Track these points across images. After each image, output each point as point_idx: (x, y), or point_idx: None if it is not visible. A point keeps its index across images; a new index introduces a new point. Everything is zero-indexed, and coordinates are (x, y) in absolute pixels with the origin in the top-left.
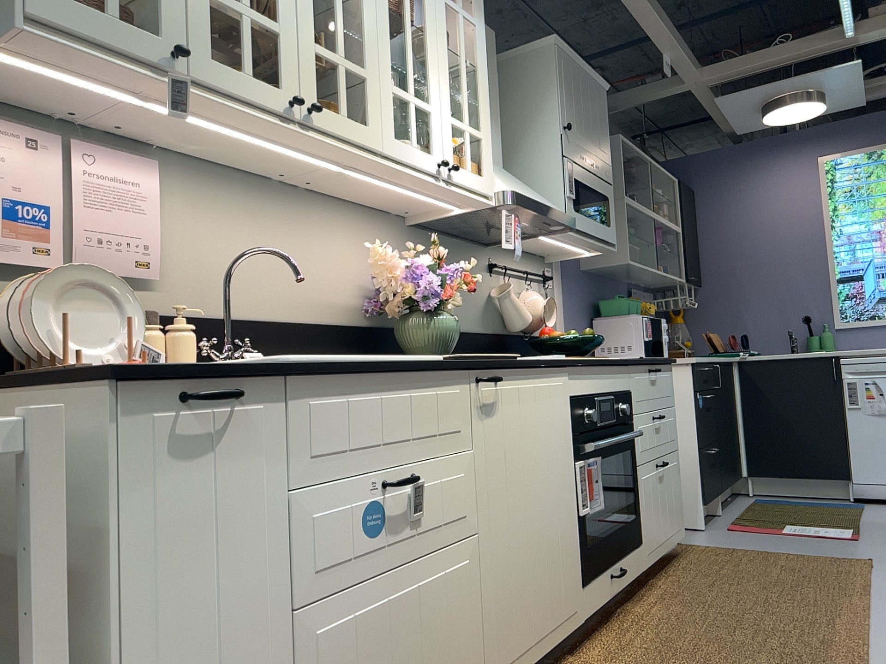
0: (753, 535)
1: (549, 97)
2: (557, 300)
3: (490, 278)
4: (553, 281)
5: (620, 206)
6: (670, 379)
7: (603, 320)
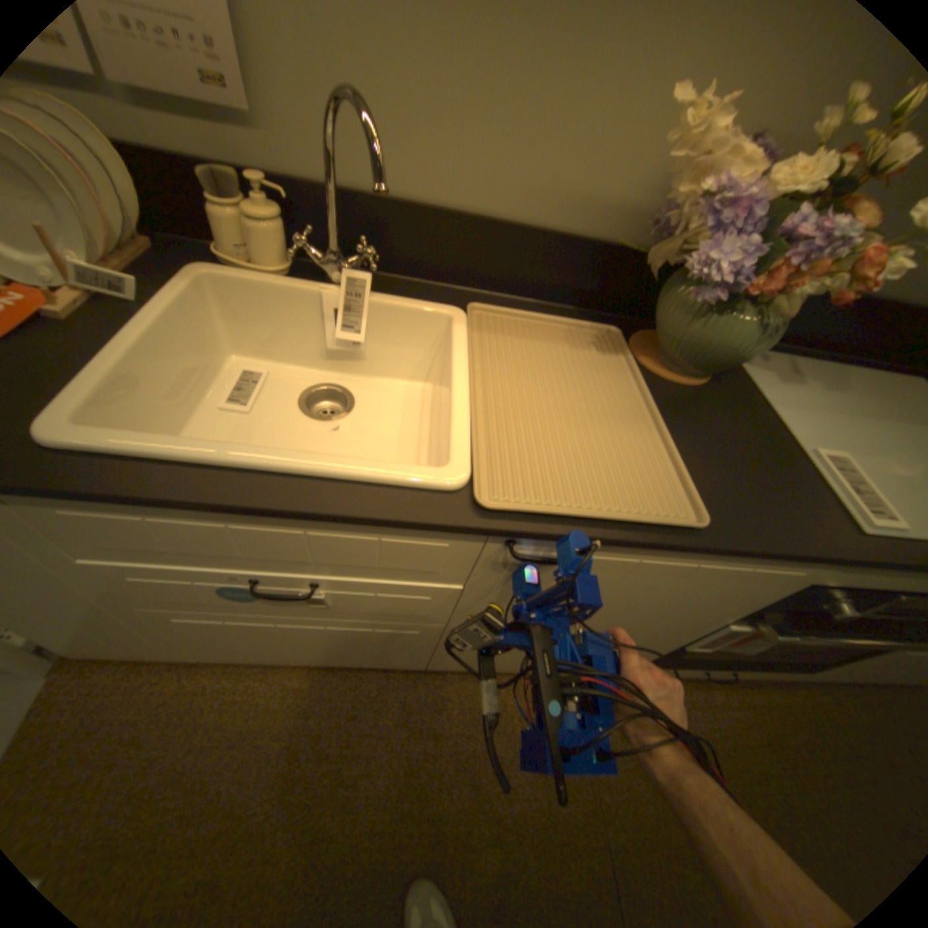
0: None
1: None
2: None
3: None
4: None
5: None
6: None
7: None
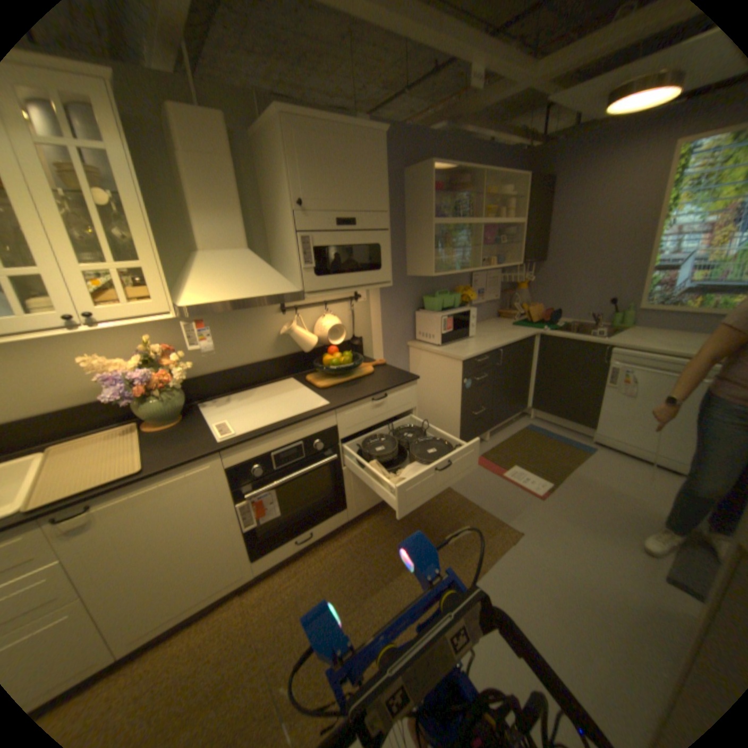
0: (481, 475)
1: (282, 172)
2: (369, 309)
3: (280, 318)
4: (365, 297)
5: (436, 225)
6: (408, 393)
7: (421, 313)
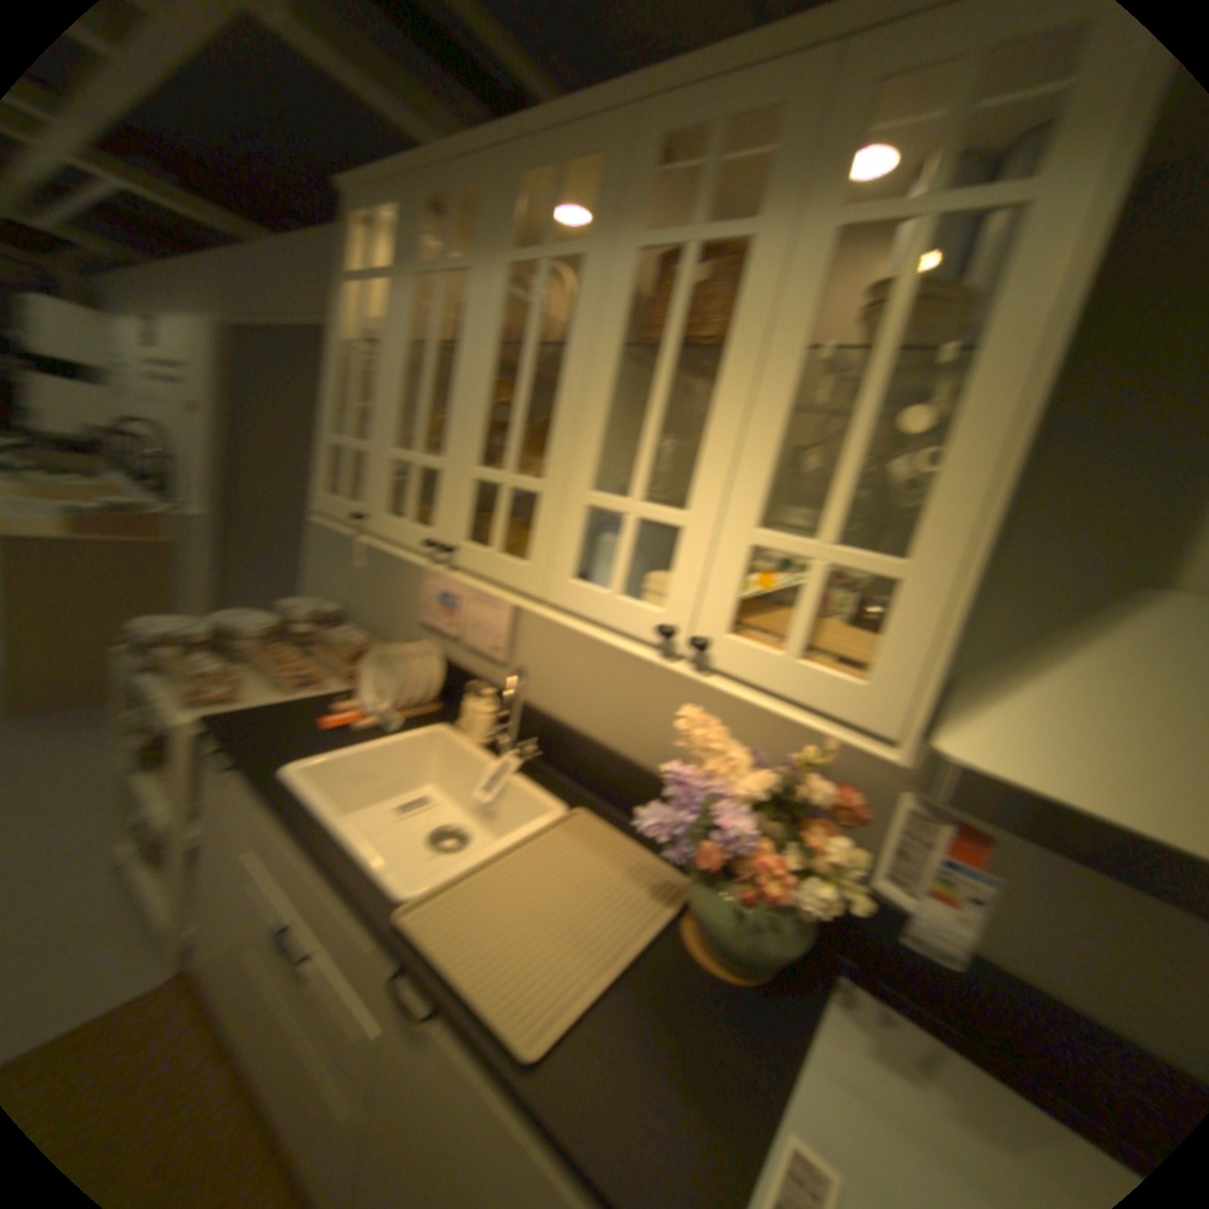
0: None
1: None
2: None
3: None
4: None
5: None
6: None
7: None
